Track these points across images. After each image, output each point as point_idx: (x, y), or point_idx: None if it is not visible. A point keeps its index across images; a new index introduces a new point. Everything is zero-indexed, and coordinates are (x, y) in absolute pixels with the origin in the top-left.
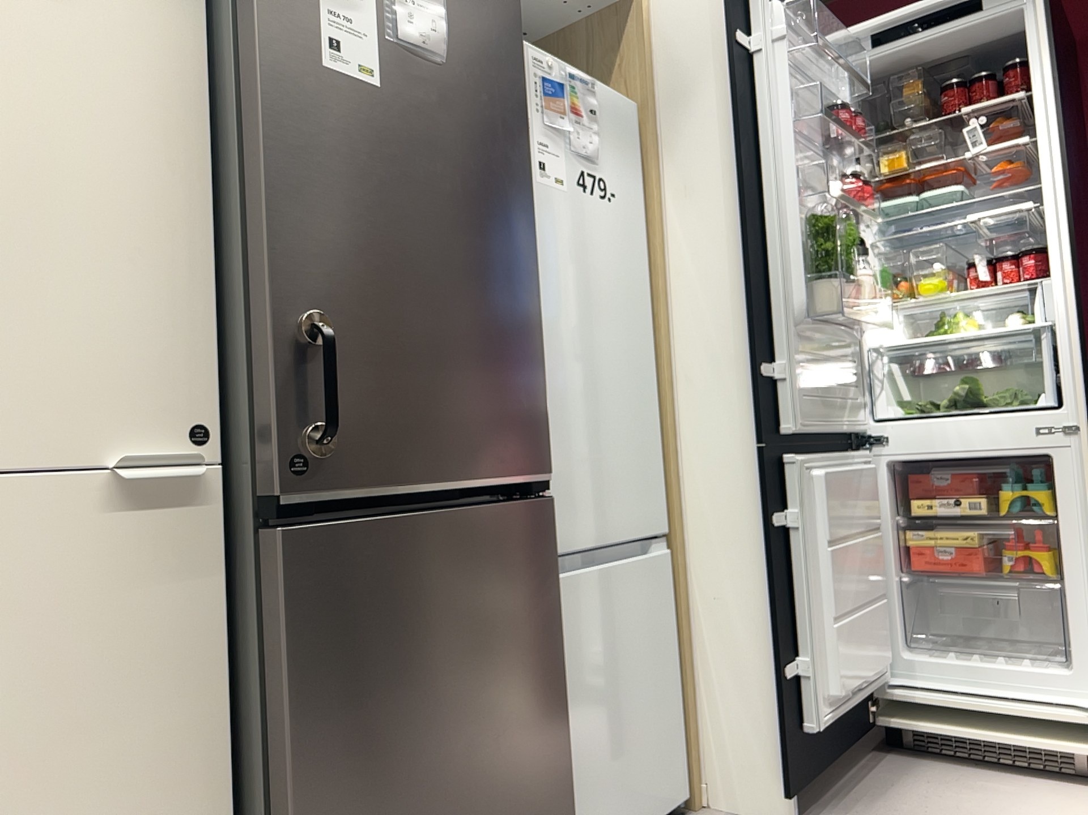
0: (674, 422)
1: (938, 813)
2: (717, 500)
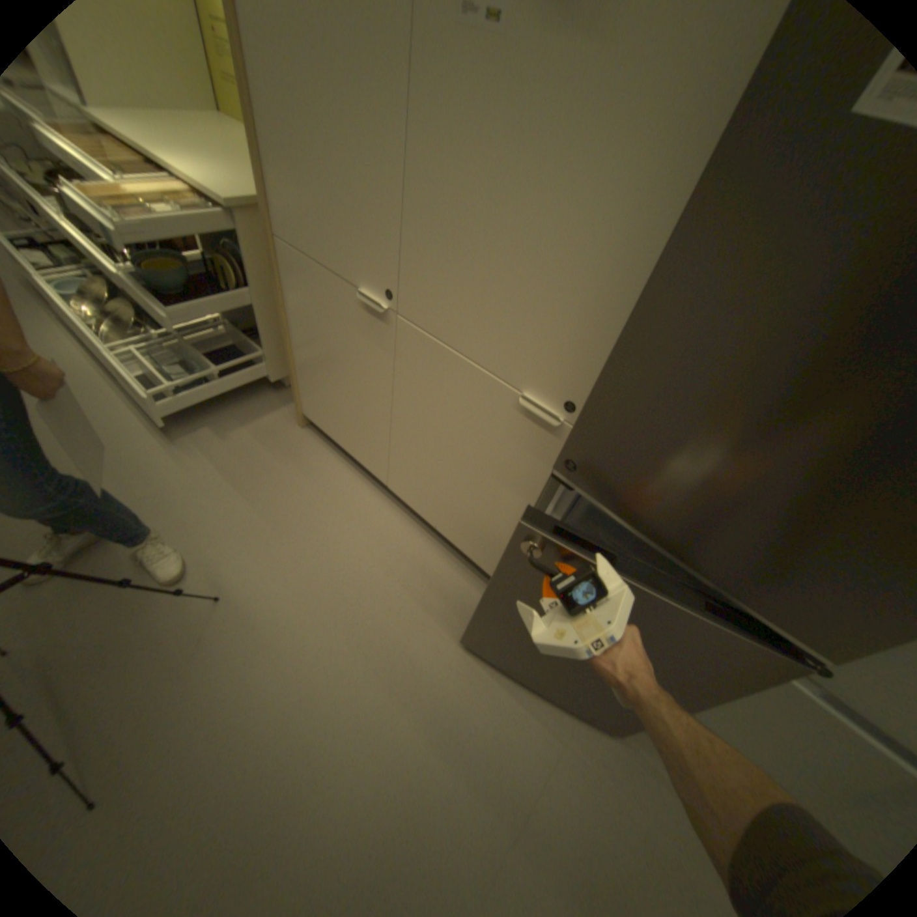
0: None
1: None
2: None
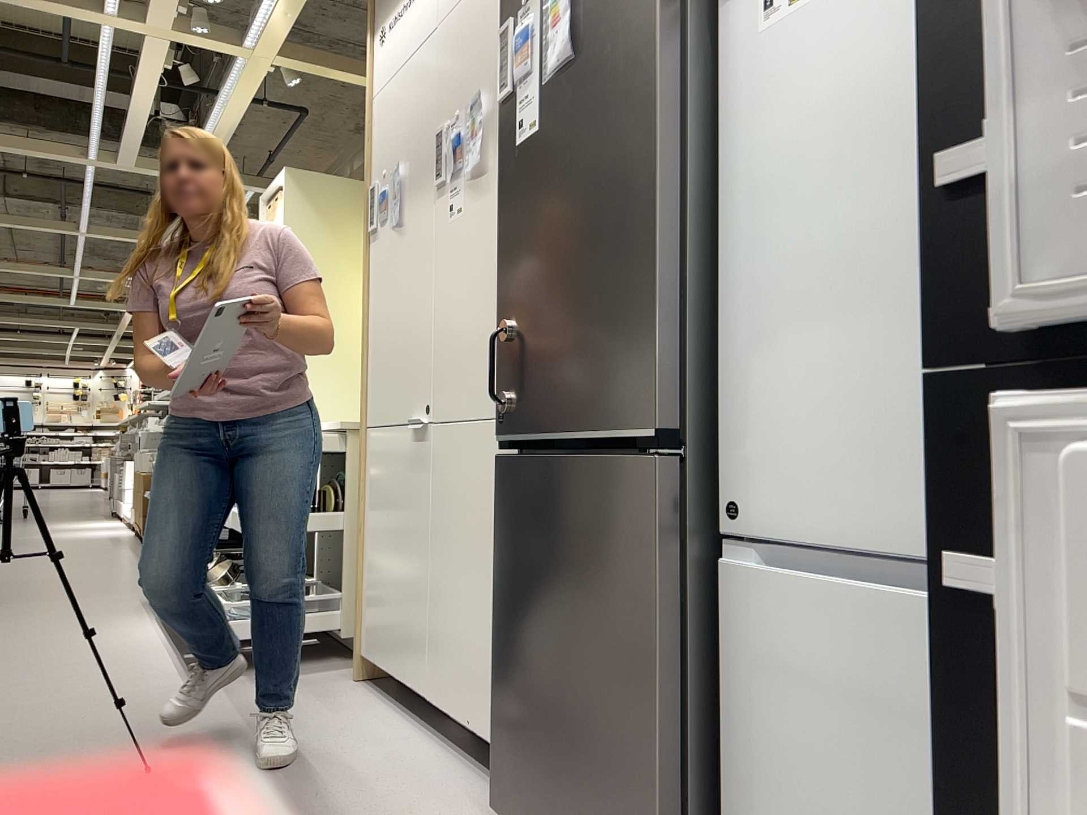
0: None
1: None
2: None
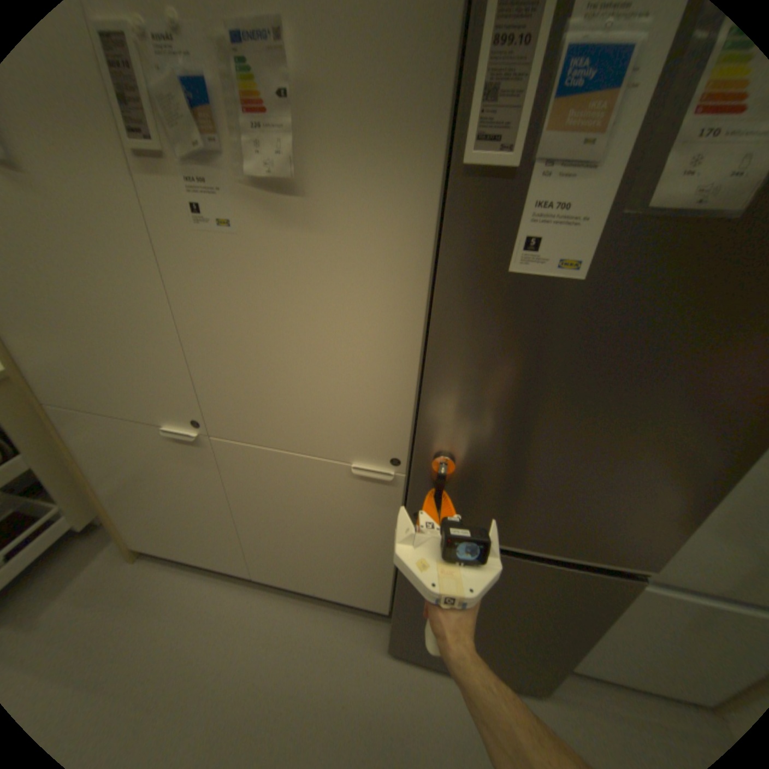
0: None
1: None
2: None
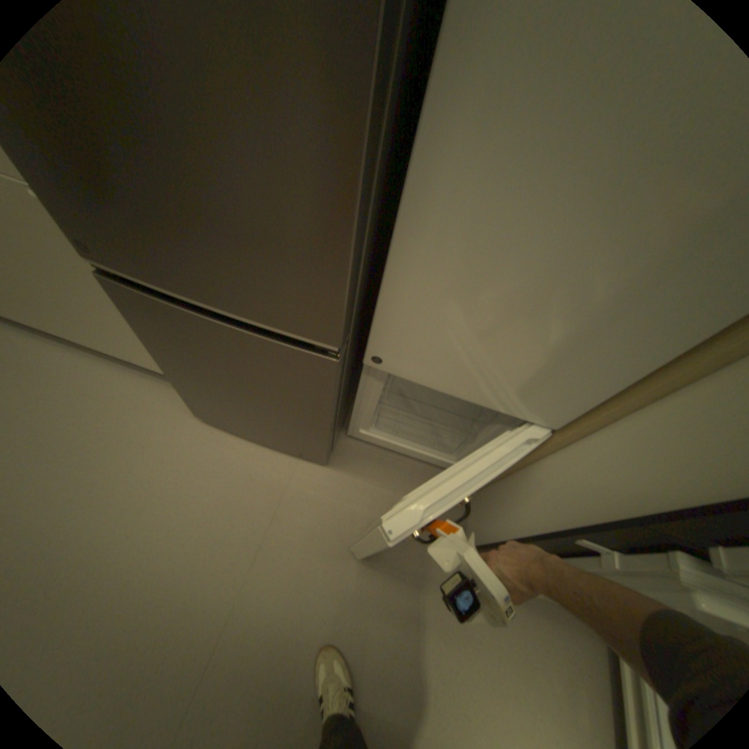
0: (668, 385)
1: (519, 652)
2: (603, 465)
